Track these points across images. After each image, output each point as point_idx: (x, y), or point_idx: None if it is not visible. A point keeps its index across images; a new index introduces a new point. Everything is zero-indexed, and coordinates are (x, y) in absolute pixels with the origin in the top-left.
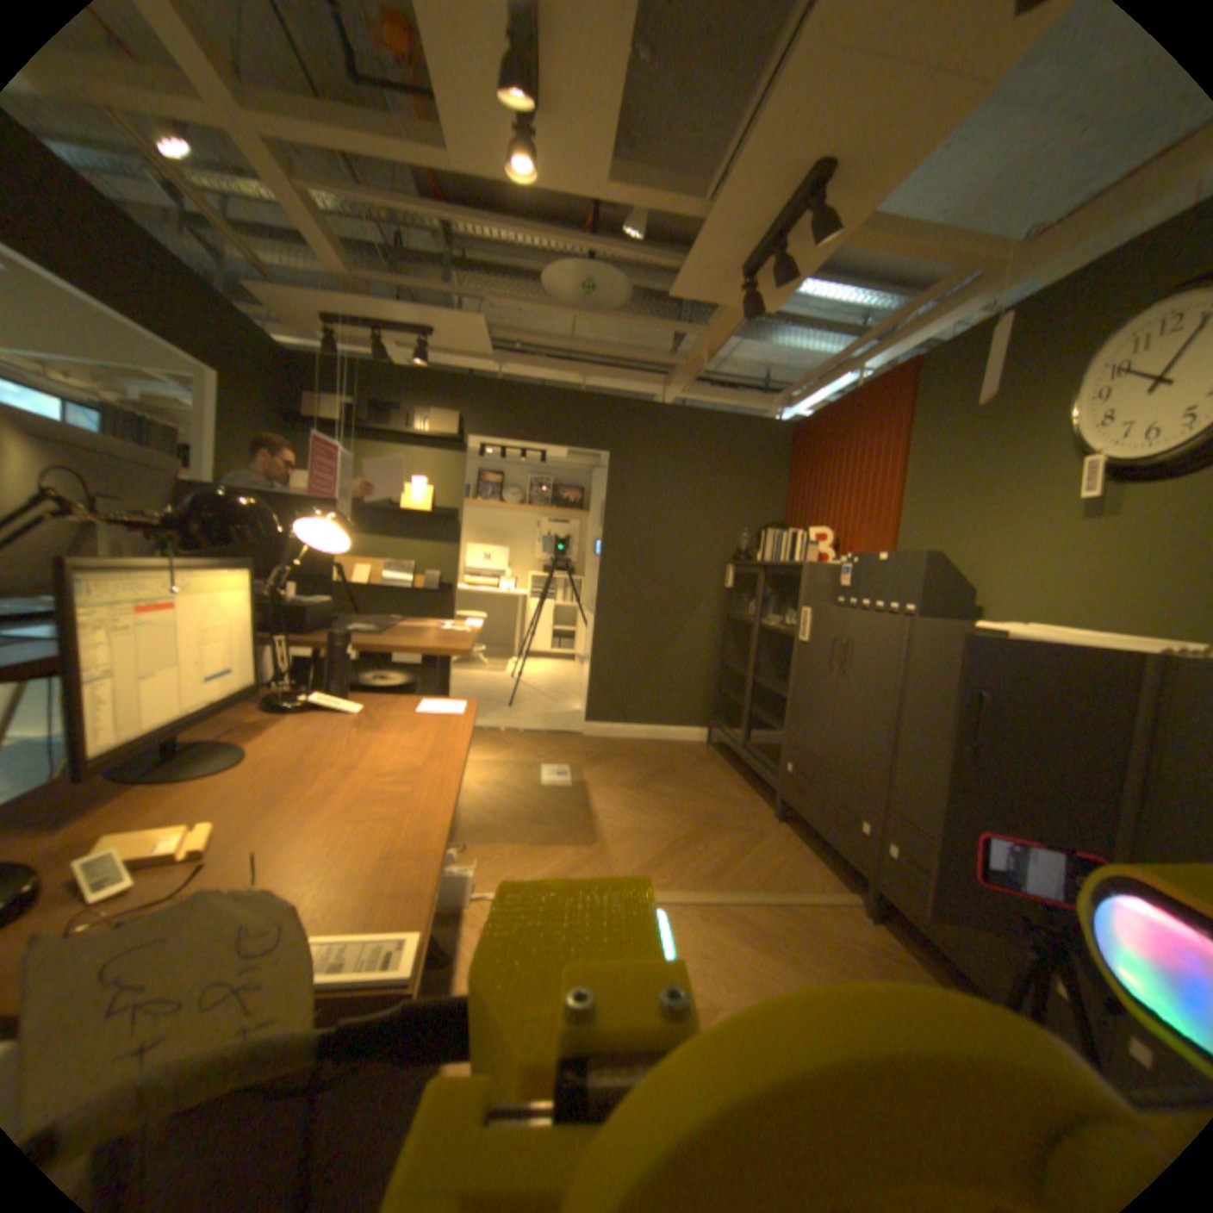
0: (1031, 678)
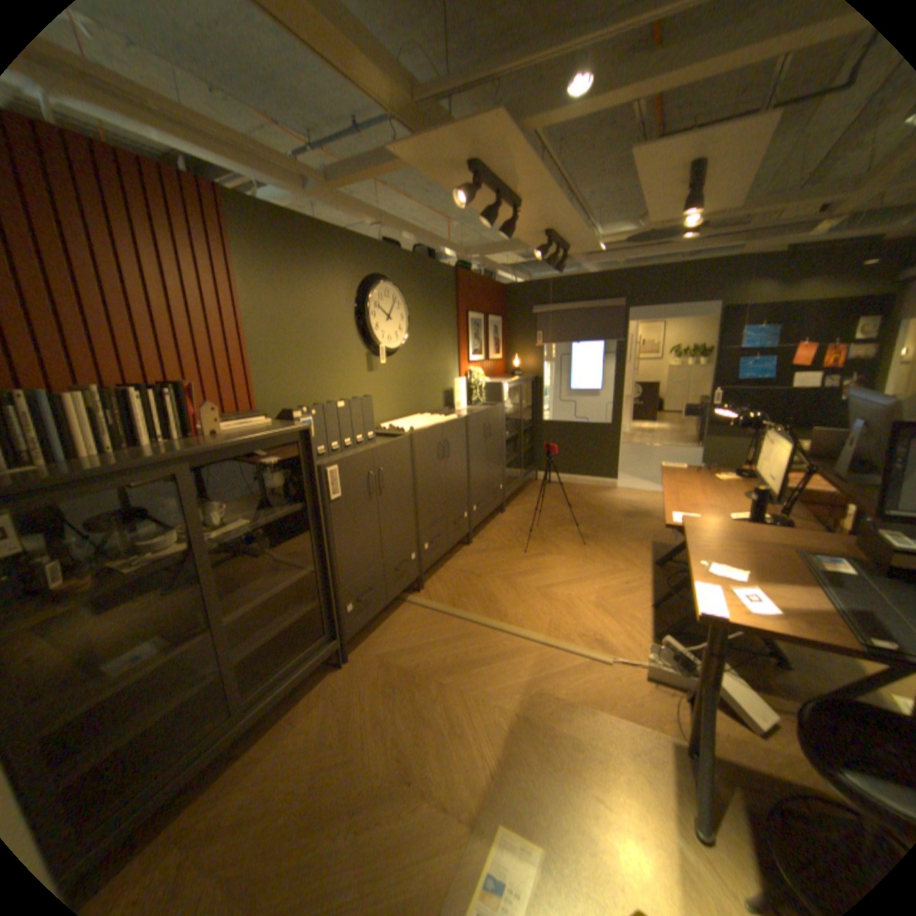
0: (450, 437)
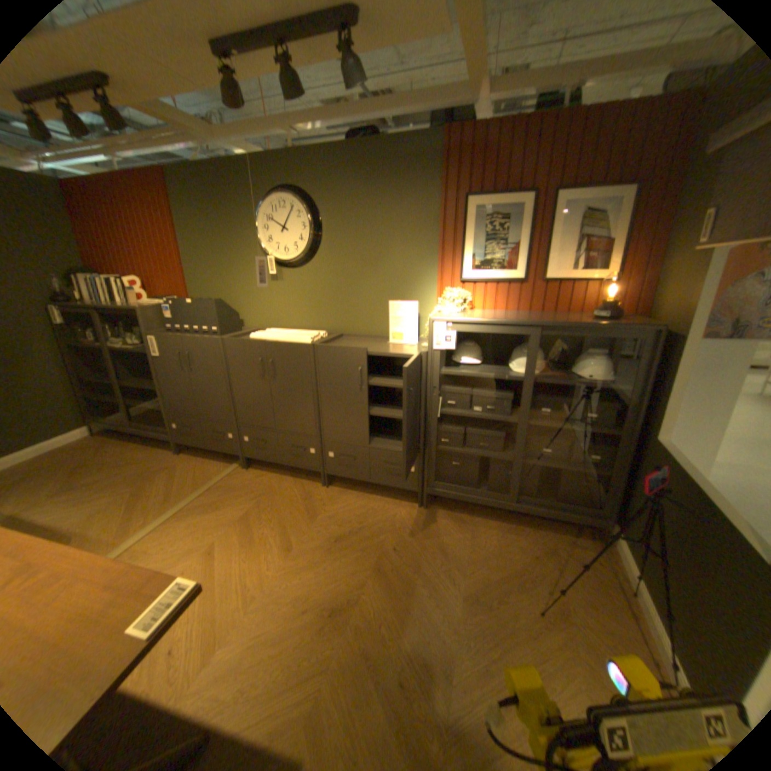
0: (279, 358)
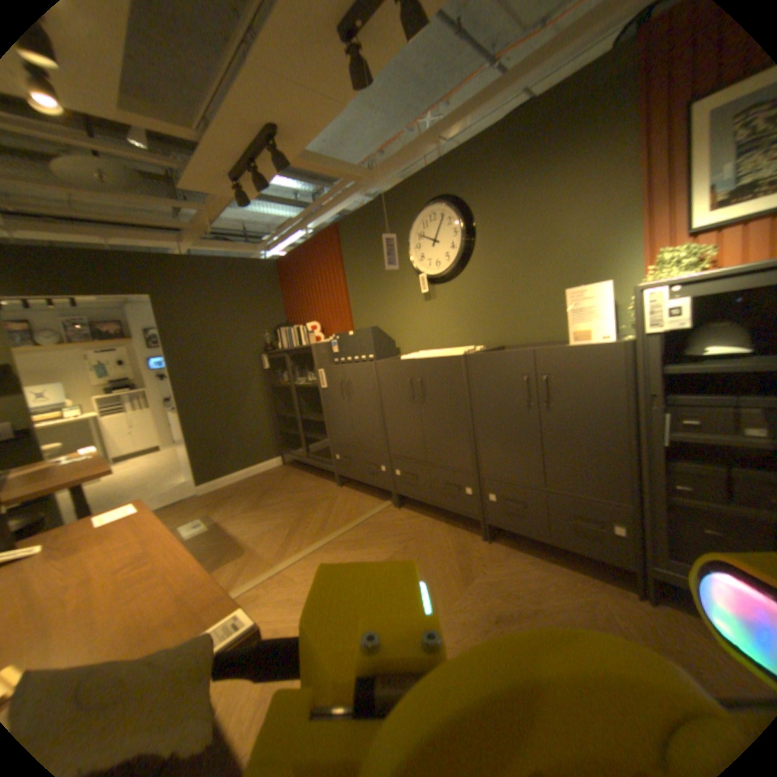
0: (429, 375)
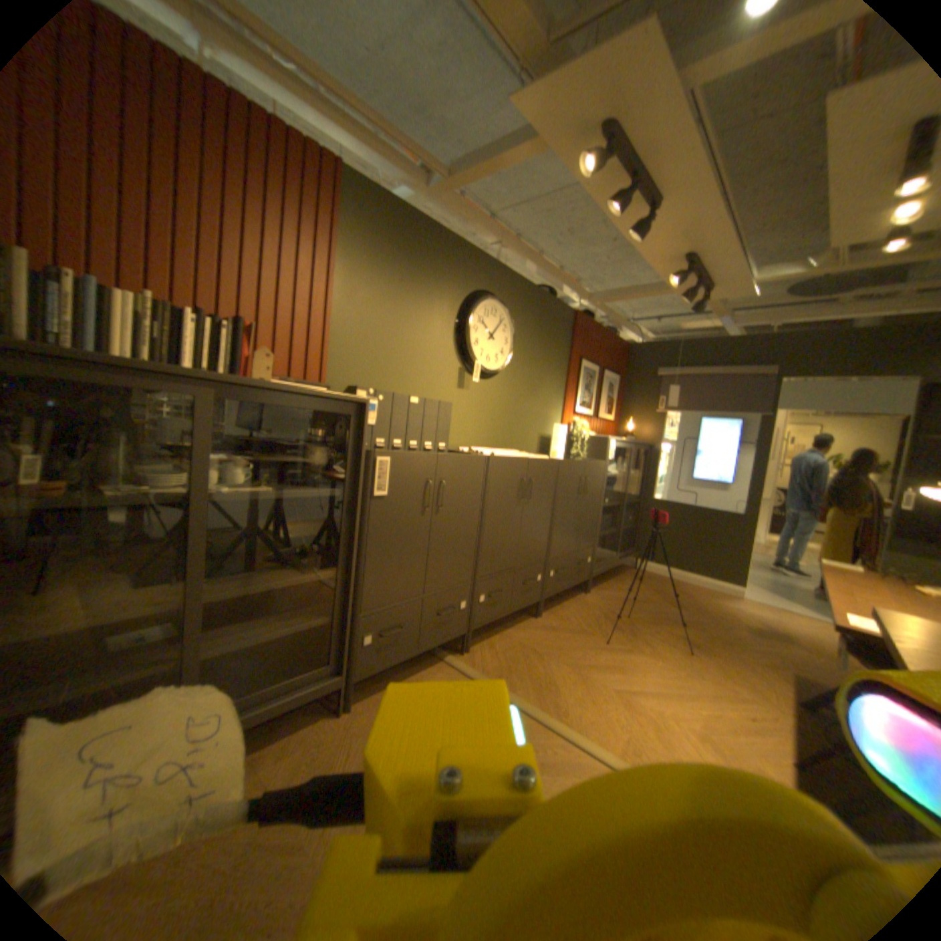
0: (535, 475)
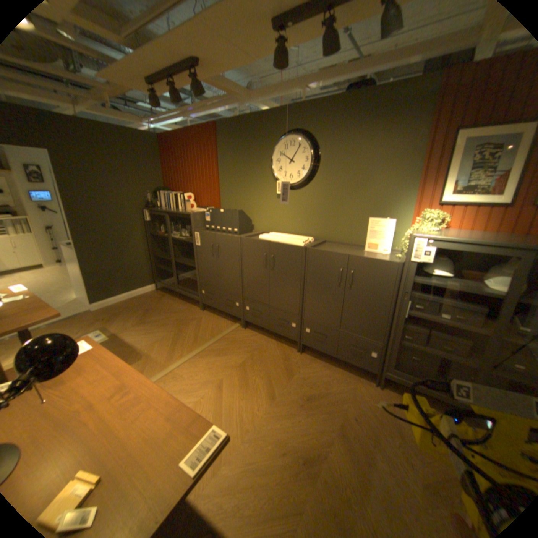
0: (278, 255)
